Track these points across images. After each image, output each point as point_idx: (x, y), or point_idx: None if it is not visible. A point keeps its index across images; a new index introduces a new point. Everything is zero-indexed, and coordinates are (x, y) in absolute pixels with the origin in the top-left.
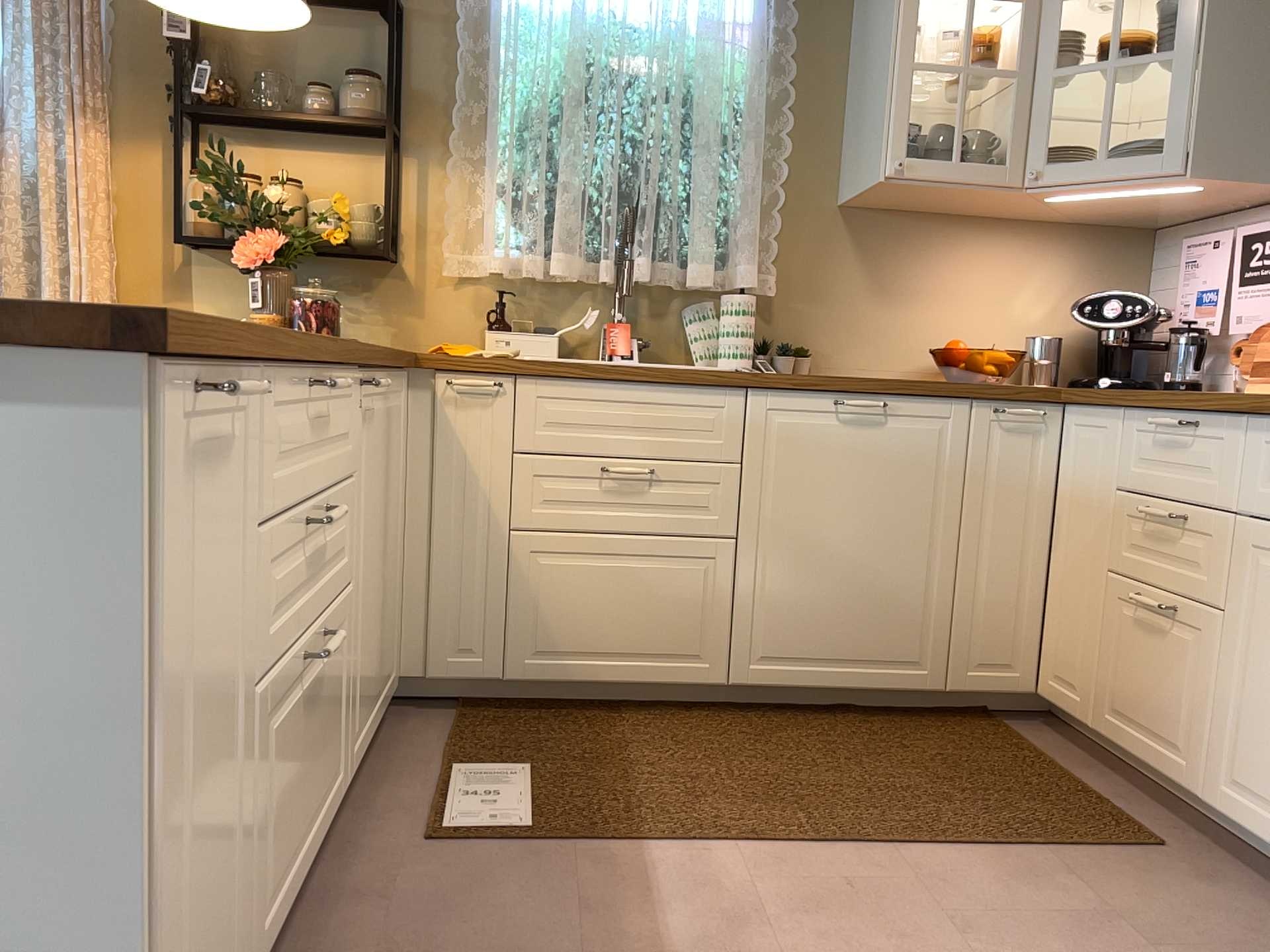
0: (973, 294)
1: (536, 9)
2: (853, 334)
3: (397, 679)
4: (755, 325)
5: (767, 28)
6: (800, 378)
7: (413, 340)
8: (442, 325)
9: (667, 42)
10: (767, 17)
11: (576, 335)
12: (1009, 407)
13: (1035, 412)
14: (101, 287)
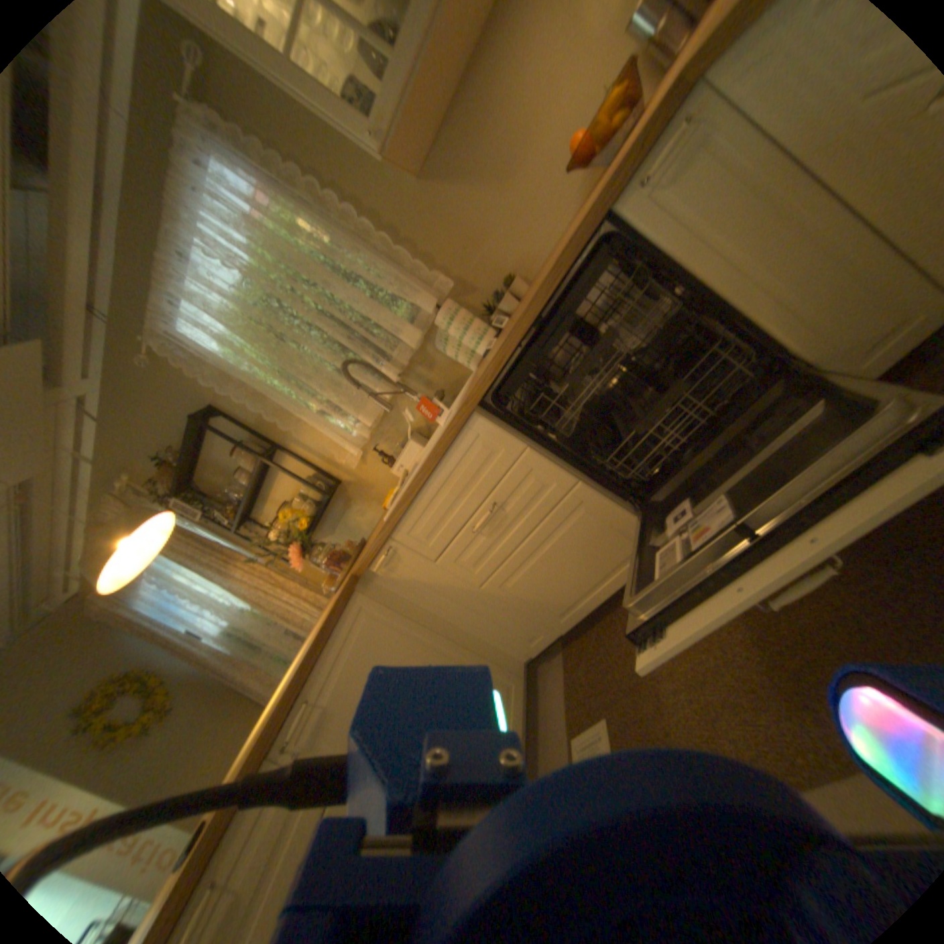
0: (553, 73)
1: (215, 335)
2: (520, 225)
3: (521, 668)
4: (465, 314)
5: (256, 170)
6: (488, 369)
7: (382, 496)
8: (381, 480)
9: (254, 256)
10: (251, 161)
11: (419, 419)
12: (649, 164)
13: (677, 134)
14: (301, 595)
